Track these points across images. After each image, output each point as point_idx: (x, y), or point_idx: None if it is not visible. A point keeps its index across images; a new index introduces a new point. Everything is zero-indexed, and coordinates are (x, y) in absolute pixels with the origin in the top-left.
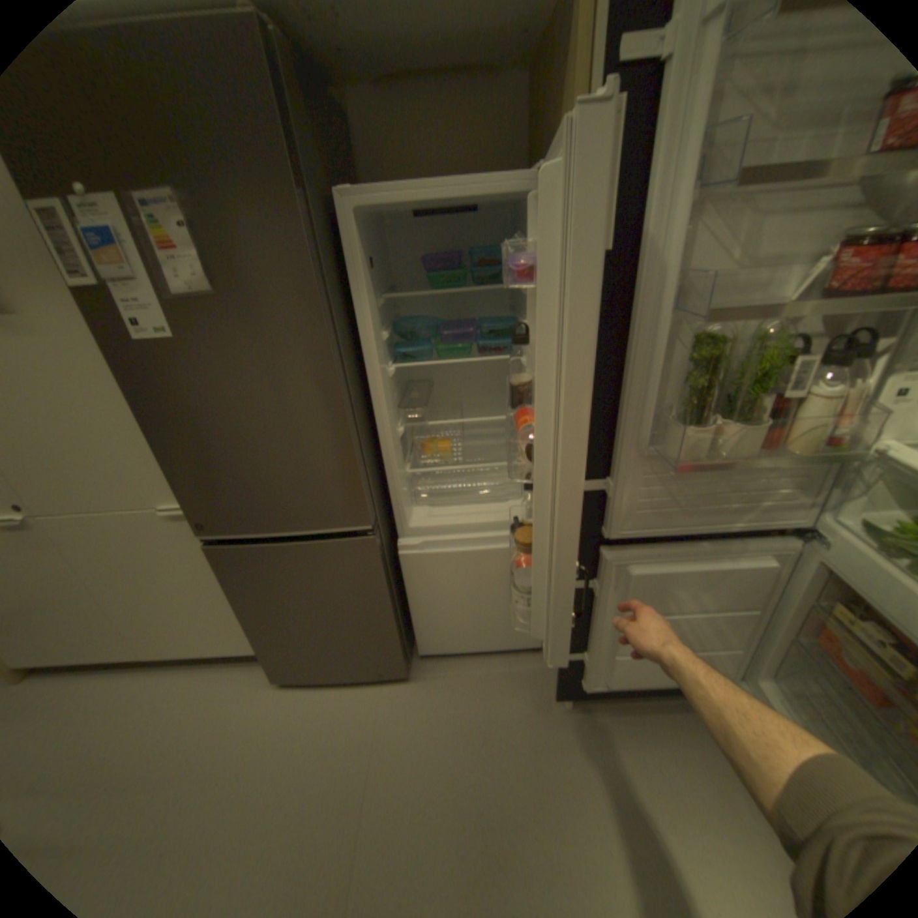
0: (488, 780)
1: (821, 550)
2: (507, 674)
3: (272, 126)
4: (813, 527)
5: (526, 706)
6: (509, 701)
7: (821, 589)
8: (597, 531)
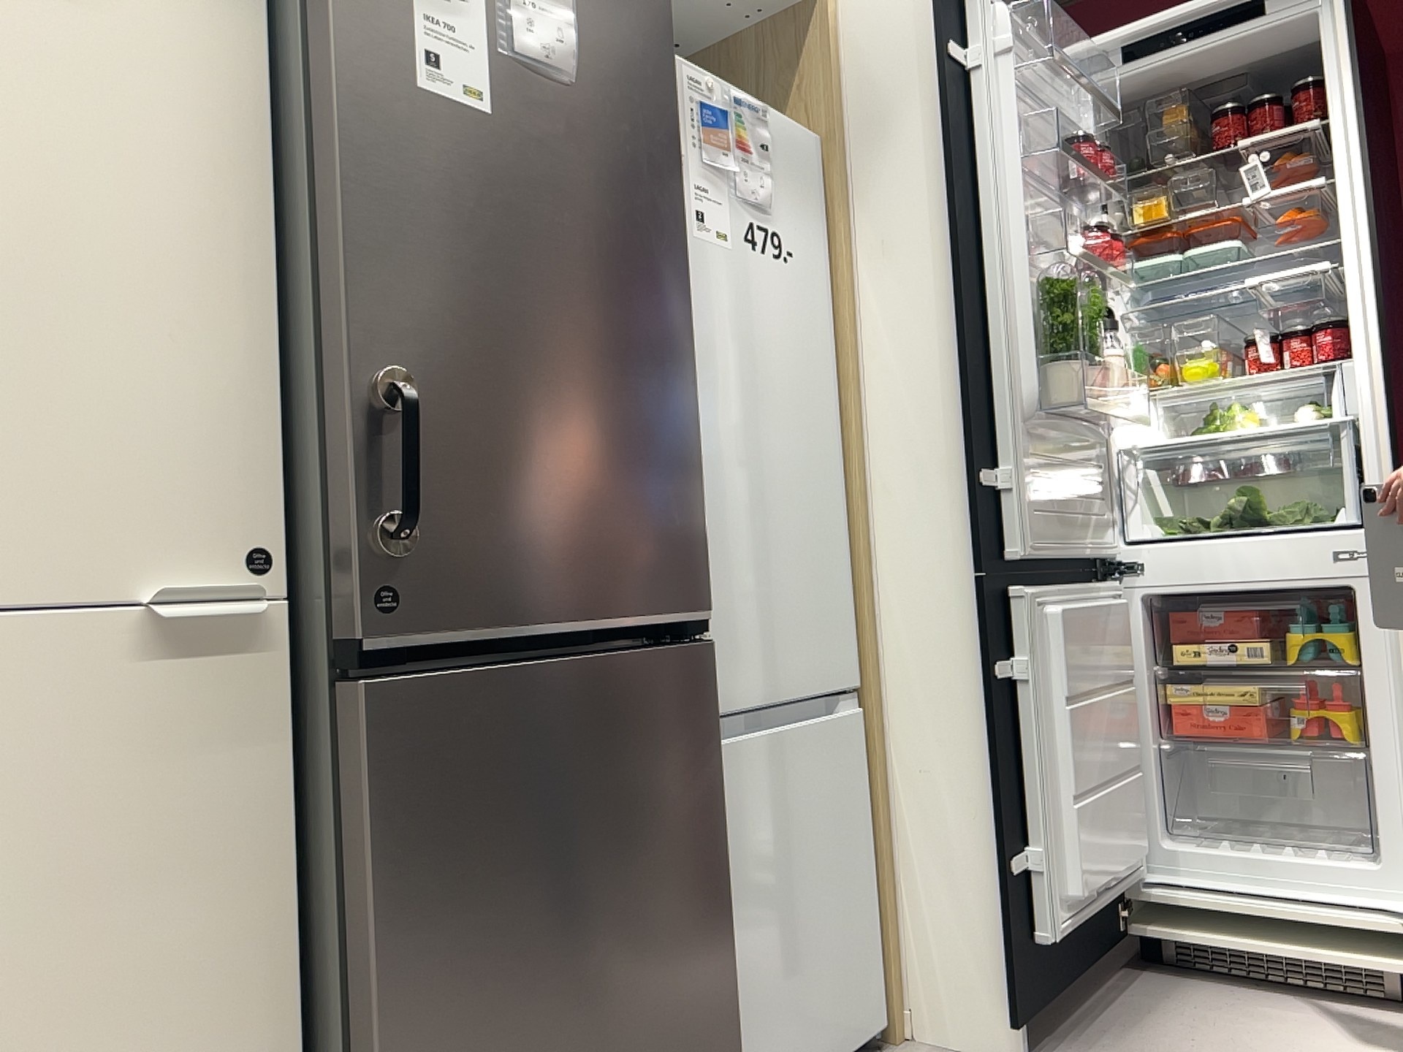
0: None
1: (1139, 579)
2: None
3: None
4: (1118, 561)
5: None
6: None
7: (1152, 645)
8: (1002, 562)
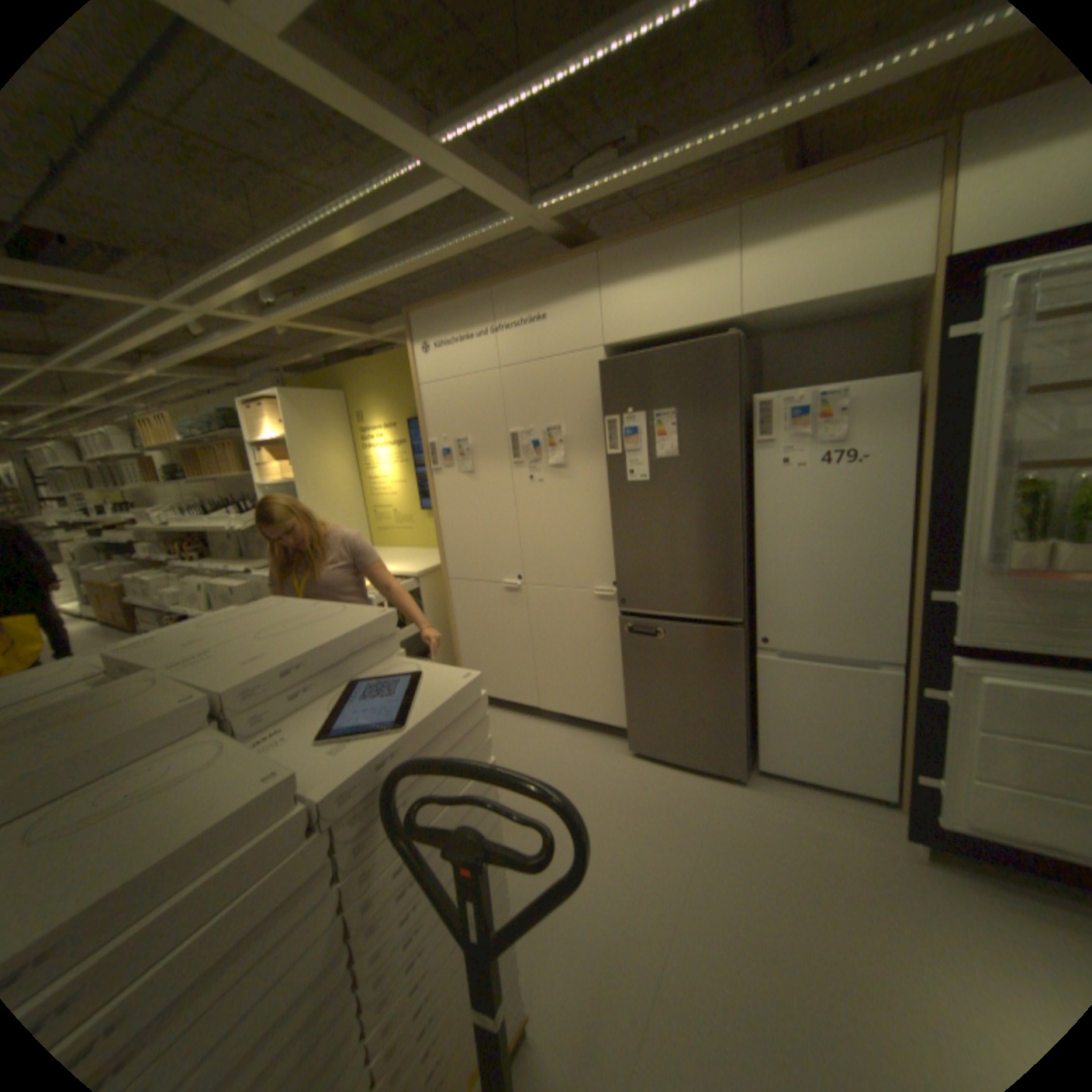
0: (823, 878)
1: None
2: (854, 816)
3: (733, 378)
4: None
5: (874, 845)
6: (854, 835)
7: None
8: (952, 643)
